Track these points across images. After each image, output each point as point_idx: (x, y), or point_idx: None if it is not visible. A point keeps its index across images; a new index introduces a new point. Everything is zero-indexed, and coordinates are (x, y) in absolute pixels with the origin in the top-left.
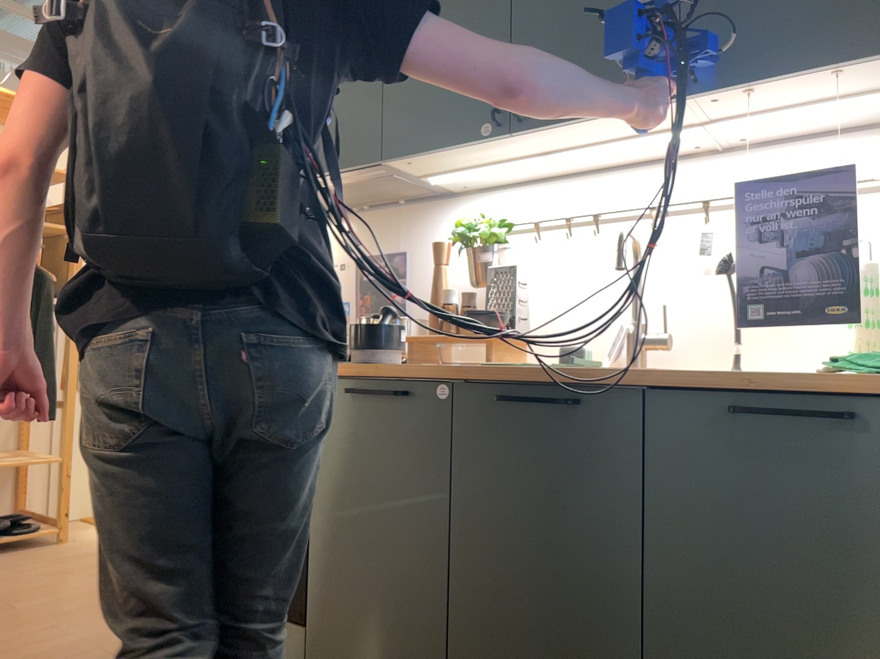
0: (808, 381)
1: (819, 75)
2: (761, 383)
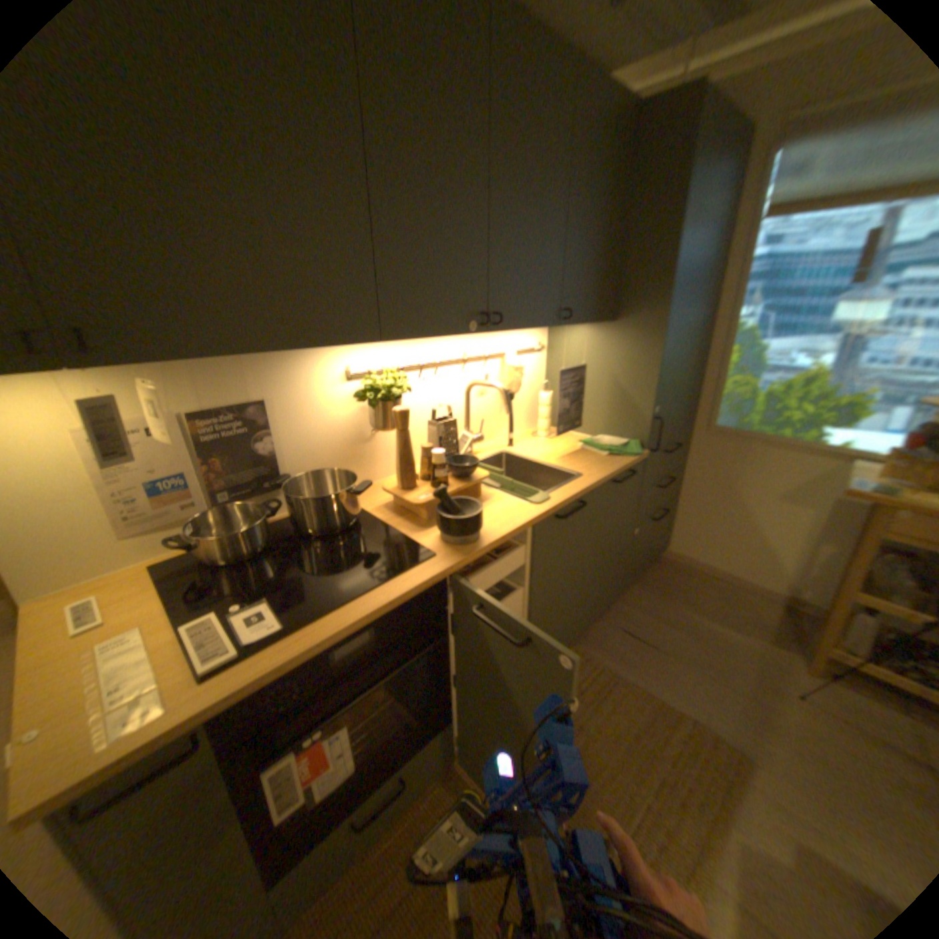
0: (621, 464)
1: (585, 323)
2: (621, 470)
